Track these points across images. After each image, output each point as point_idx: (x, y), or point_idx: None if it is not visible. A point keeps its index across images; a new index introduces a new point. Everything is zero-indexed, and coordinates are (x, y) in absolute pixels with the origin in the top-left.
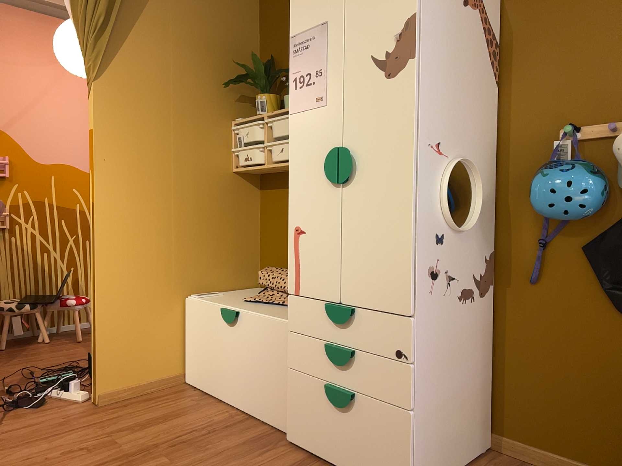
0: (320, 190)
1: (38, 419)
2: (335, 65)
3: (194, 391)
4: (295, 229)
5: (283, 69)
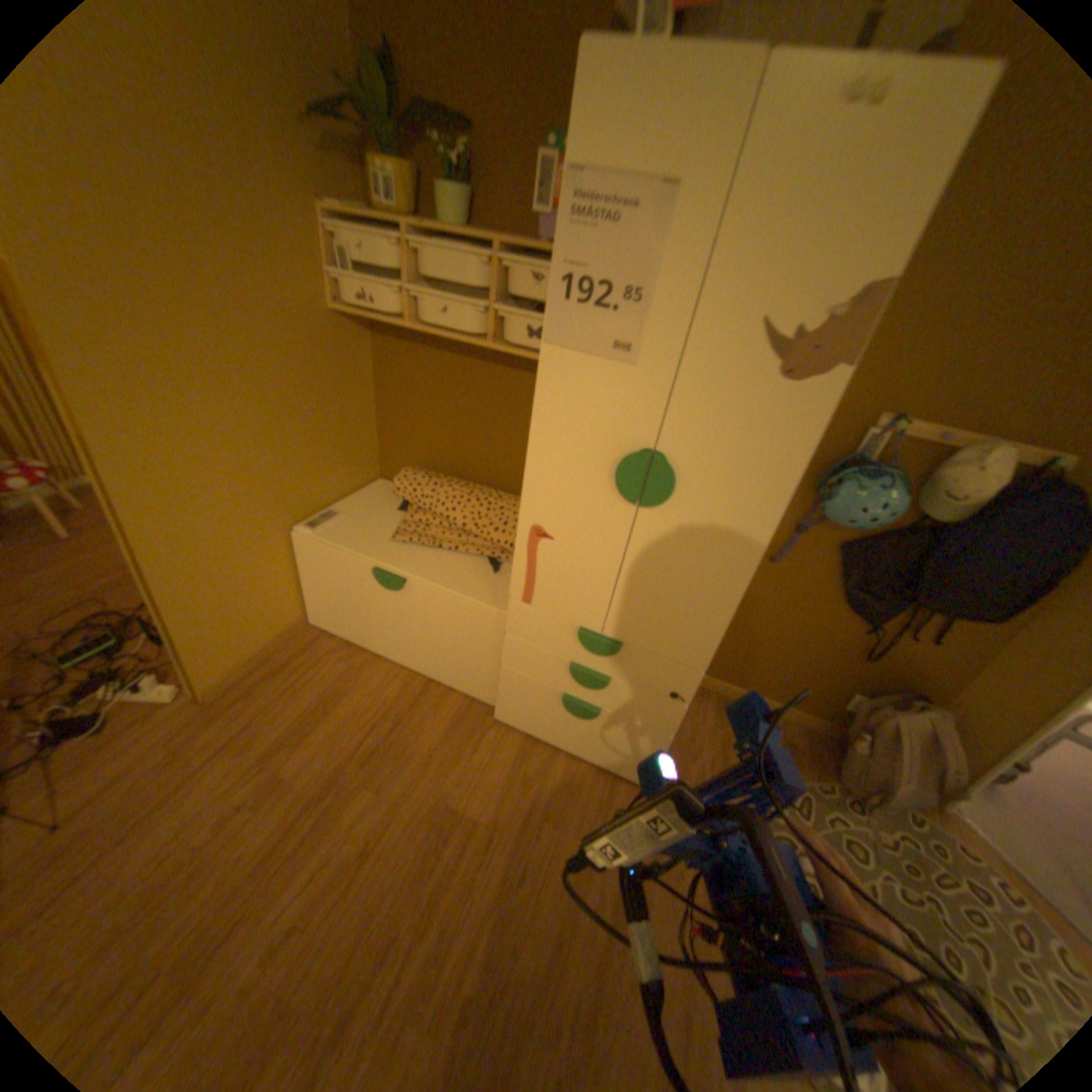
0: (592, 495)
1: (126, 759)
2: (674, 296)
3: (334, 640)
4: (534, 529)
5: (422, 98)
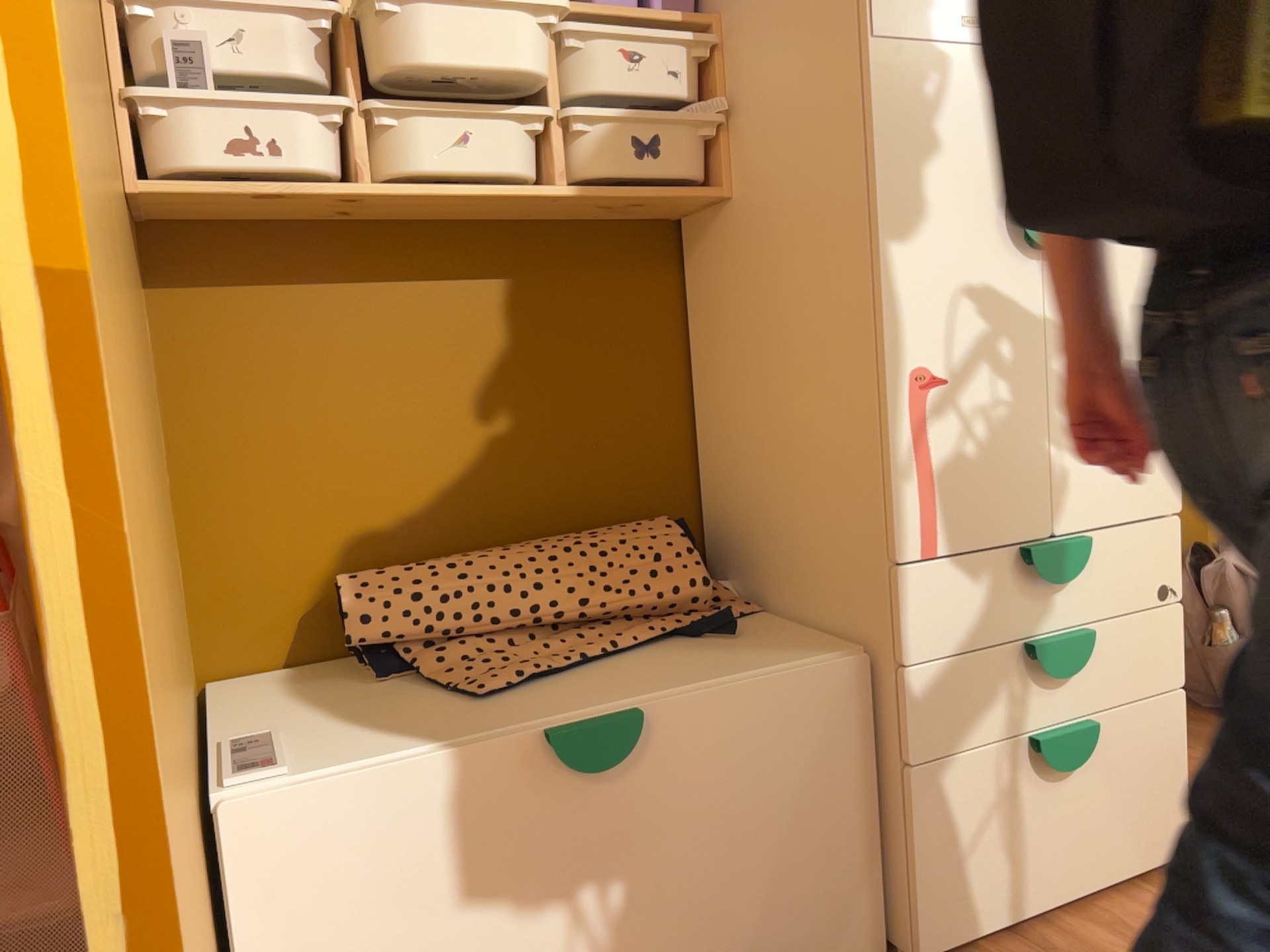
0: (987, 266)
1: None
2: None
3: None
4: (917, 377)
5: None
